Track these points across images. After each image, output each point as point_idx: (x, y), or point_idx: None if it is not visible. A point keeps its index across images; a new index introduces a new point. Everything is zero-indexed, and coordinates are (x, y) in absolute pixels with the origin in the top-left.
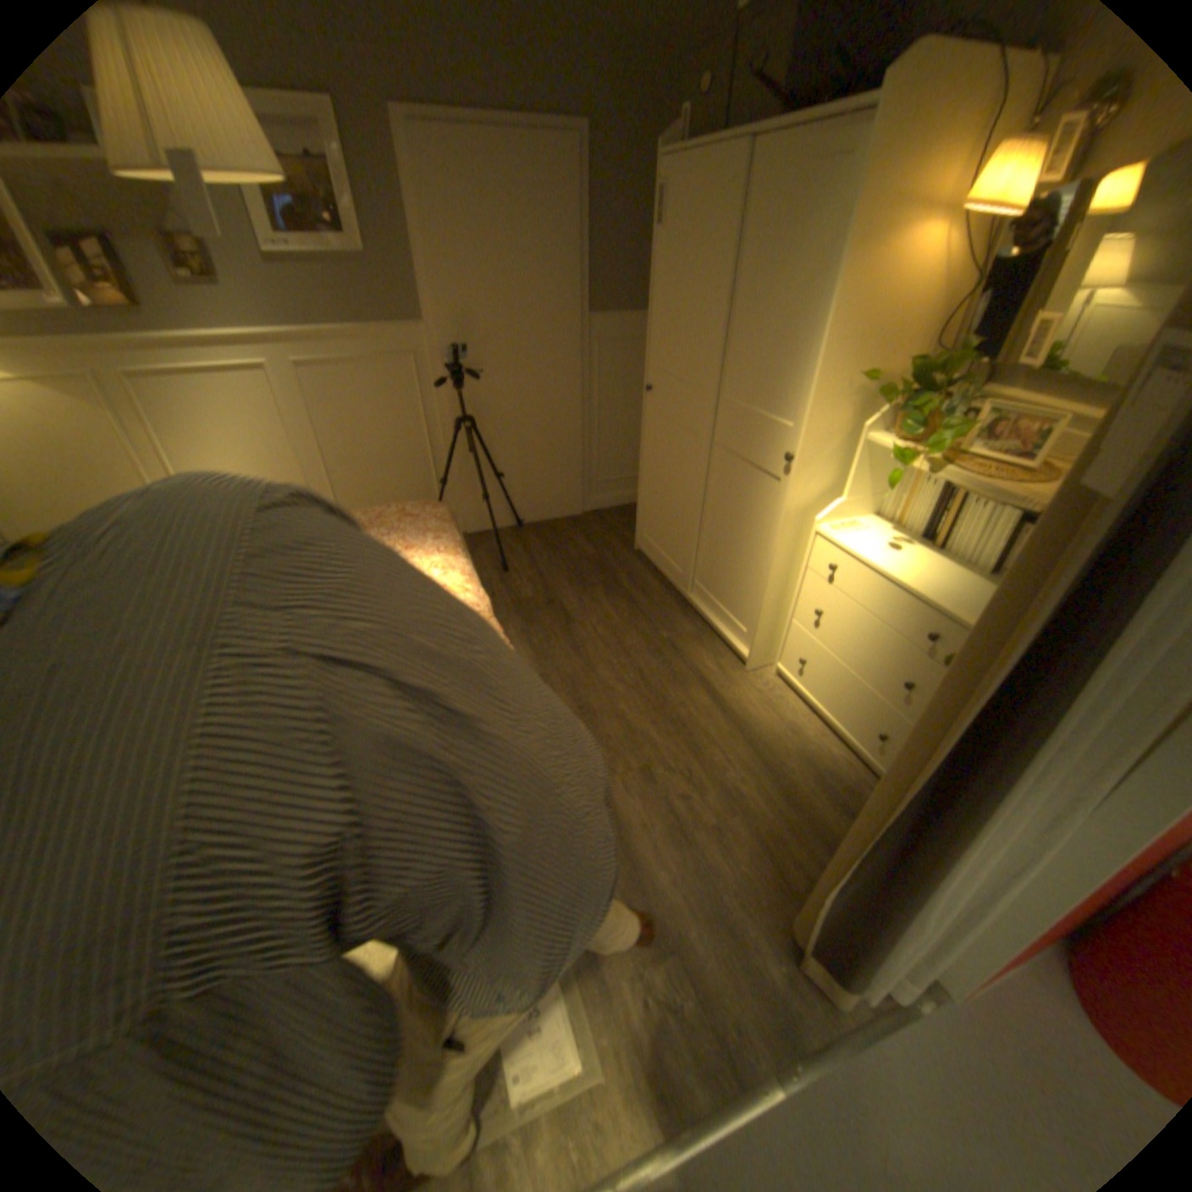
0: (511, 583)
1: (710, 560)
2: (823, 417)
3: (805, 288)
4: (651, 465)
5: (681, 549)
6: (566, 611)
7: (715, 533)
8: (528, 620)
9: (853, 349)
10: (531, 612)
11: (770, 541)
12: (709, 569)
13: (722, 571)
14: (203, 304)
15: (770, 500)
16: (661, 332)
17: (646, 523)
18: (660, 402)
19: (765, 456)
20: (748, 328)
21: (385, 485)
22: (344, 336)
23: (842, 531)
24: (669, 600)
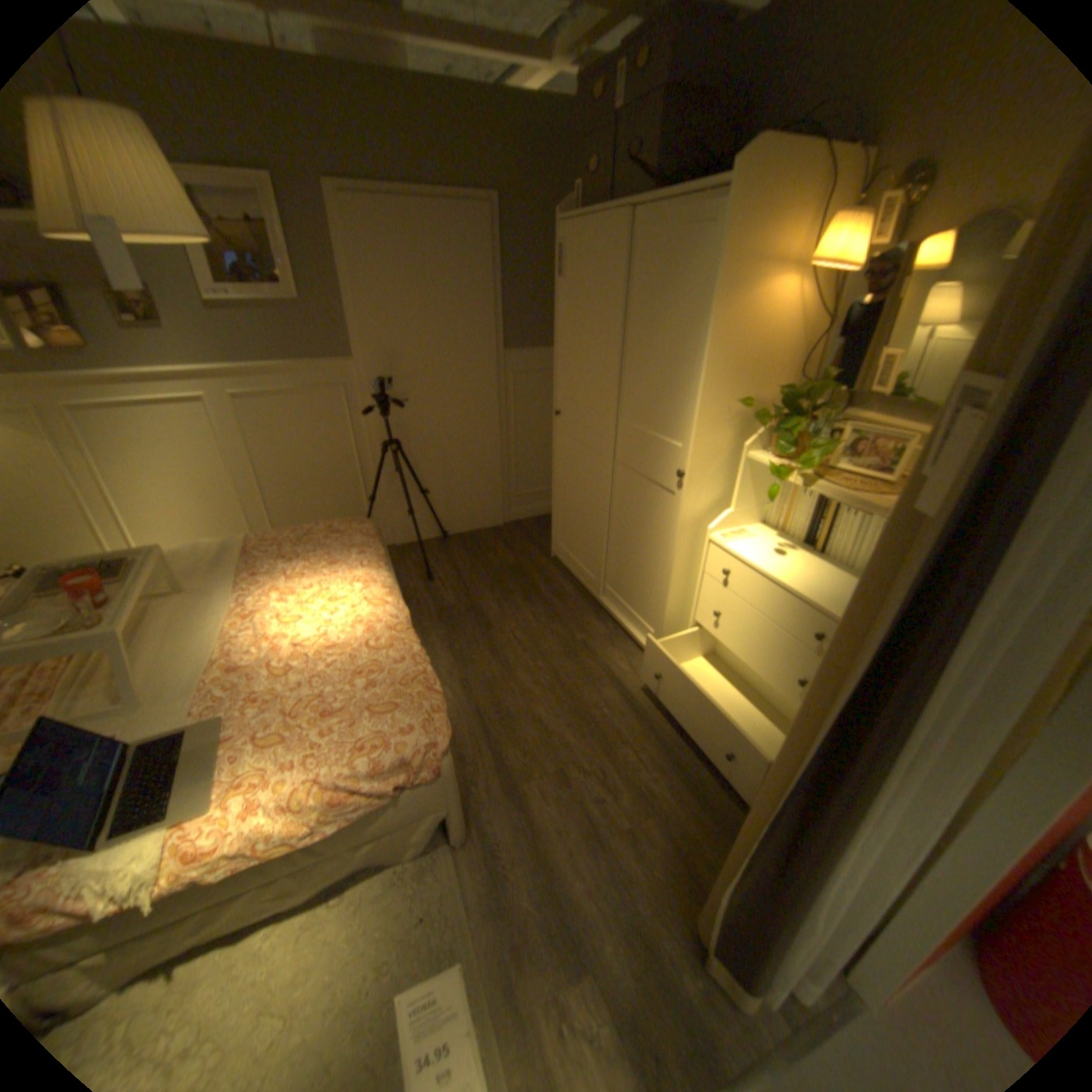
0: (436, 591)
1: (618, 566)
2: (707, 438)
3: (684, 328)
4: (562, 480)
5: (592, 556)
6: (487, 616)
7: (621, 541)
8: (450, 626)
9: (729, 380)
10: (454, 618)
11: (669, 548)
12: (618, 574)
13: (629, 576)
14: (147, 344)
15: (667, 511)
16: (566, 365)
17: (560, 532)
18: (568, 425)
19: (660, 472)
20: (639, 362)
21: (318, 502)
22: (280, 370)
23: (733, 539)
24: (583, 603)
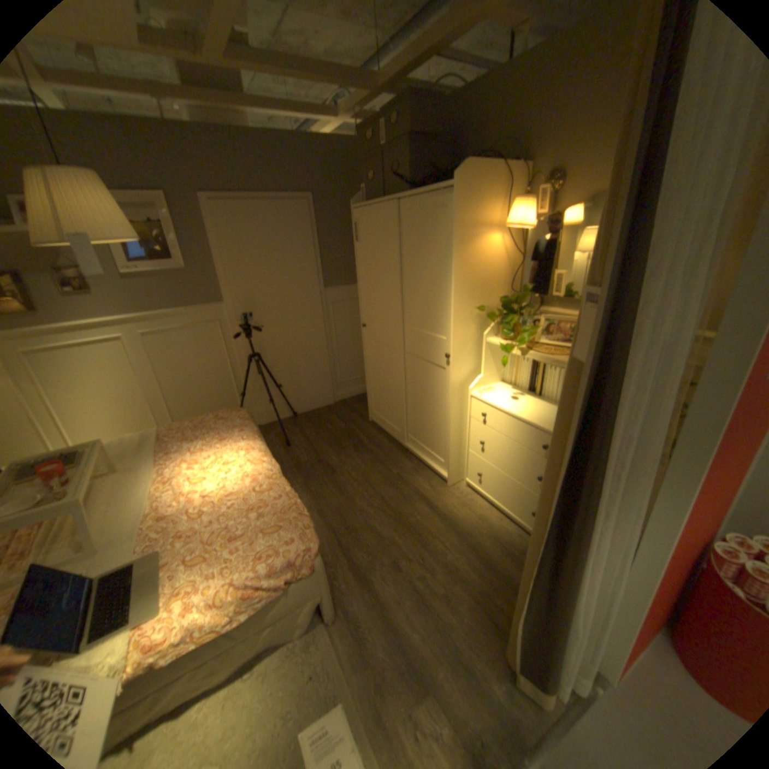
0: (293, 453)
1: (415, 420)
2: (460, 332)
3: (437, 268)
4: (371, 369)
5: (397, 416)
6: (330, 465)
7: (415, 403)
8: (306, 475)
9: (468, 296)
10: (308, 470)
11: (446, 404)
12: (415, 426)
13: (423, 426)
14: (81, 306)
15: (442, 381)
16: (366, 295)
17: (374, 403)
18: (372, 332)
19: (434, 356)
20: (413, 290)
21: (204, 401)
22: (174, 315)
23: (484, 393)
24: (394, 449)
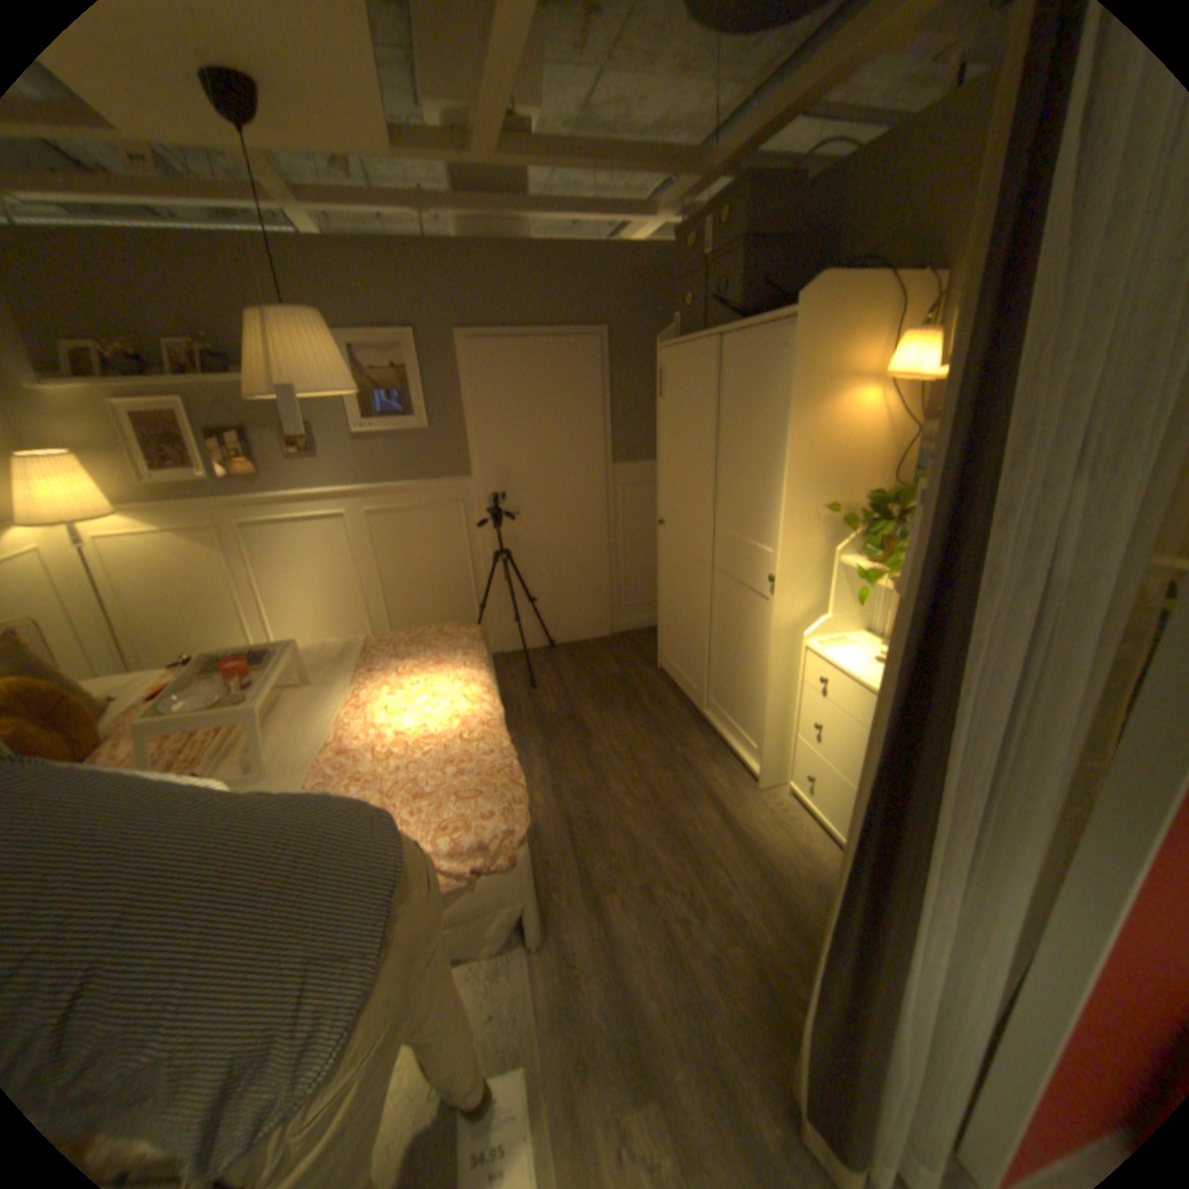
0: (537, 698)
1: (720, 676)
2: (795, 543)
3: (768, 440)
4: (666, 589)
5: (695, 666)
6: (585, 725)
7: (722, 649)
8: (548, 733)
9: (813, 487)
10: (552, 725)
11: (766, 656)
12: (720, 685)
13: (731, 687)
14: (304, 471)
15: (763, 617)
16: (668, 477)
17: (665, 642)
18: (670, 533)
19: (754, 578)
20: (731, 473)
21: (433, 609)
22: (408, 490)
23: (830, 645)
24: (686, 716)
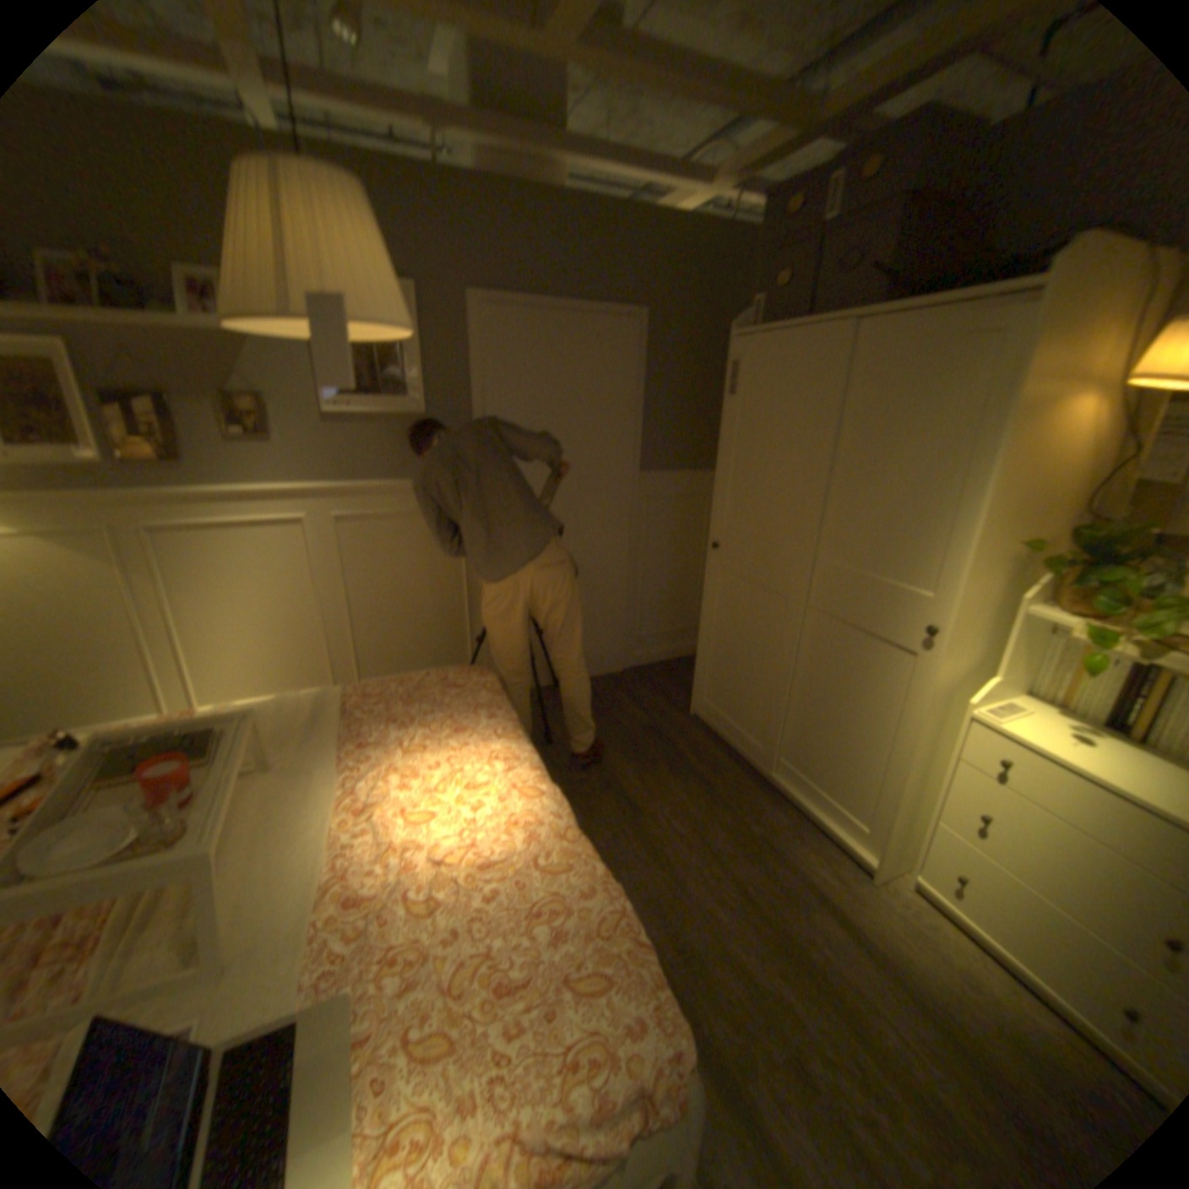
0: (557, 757)
1: (805, 737)
2: (978, 588)
3: (941, 454)
4: (716, 624)
5: (761, 720)
6: (629, 796)
7: (812, 705)
8: (586, 810)
9: (1011, 518)
10: (588, 798)
11: (904, 724)
12: (803, 747)
13: (825, 752)
14: (251, 457)
15: (901, 676)
16: (733, 492)
17: (707, 685)
18: (732, 559)
19: (891, 626)
20: (857, 492)
21: (414, 641)
22: (393, 489)
23: (1008, 718)
24: (747, 780)
